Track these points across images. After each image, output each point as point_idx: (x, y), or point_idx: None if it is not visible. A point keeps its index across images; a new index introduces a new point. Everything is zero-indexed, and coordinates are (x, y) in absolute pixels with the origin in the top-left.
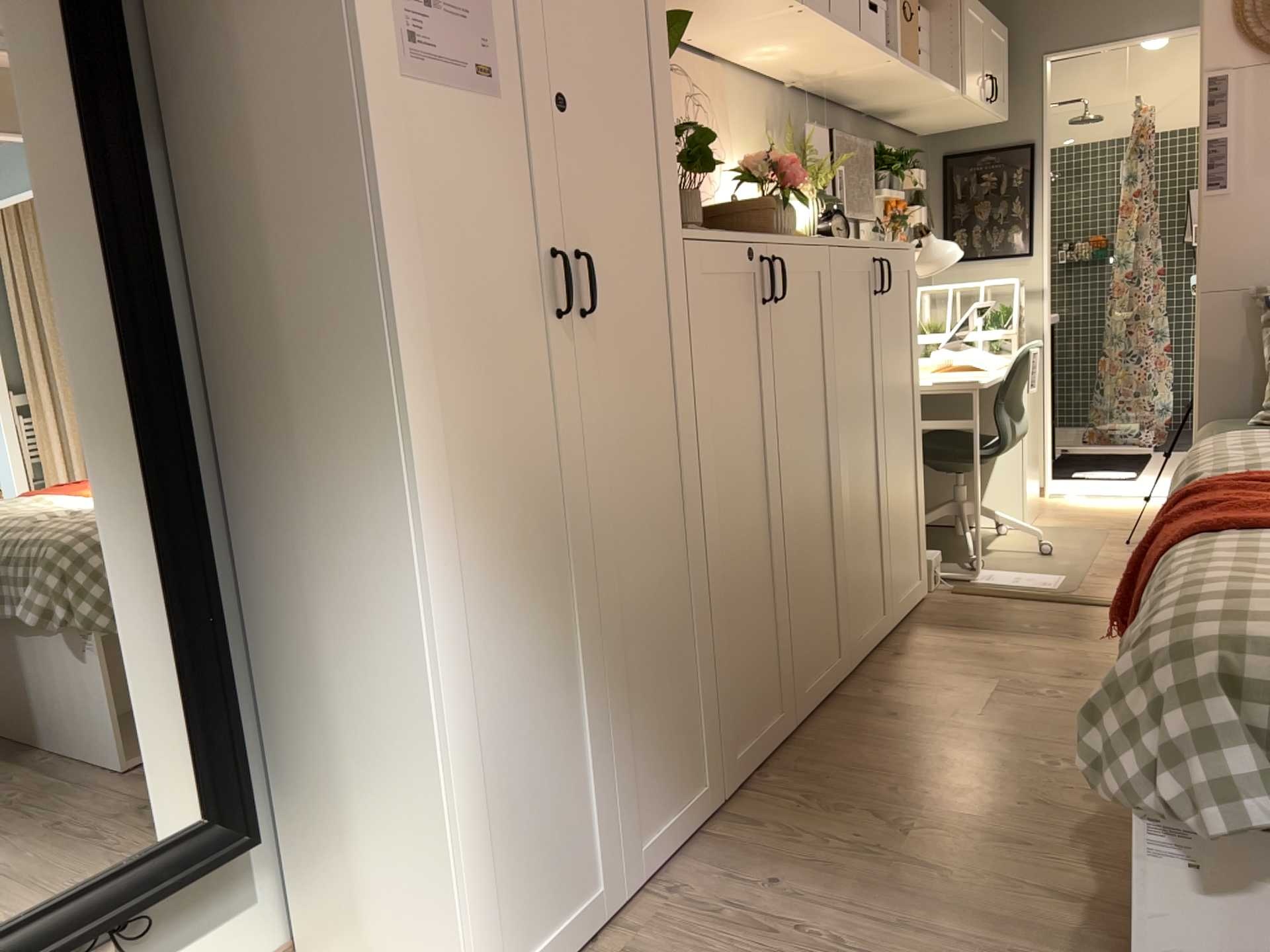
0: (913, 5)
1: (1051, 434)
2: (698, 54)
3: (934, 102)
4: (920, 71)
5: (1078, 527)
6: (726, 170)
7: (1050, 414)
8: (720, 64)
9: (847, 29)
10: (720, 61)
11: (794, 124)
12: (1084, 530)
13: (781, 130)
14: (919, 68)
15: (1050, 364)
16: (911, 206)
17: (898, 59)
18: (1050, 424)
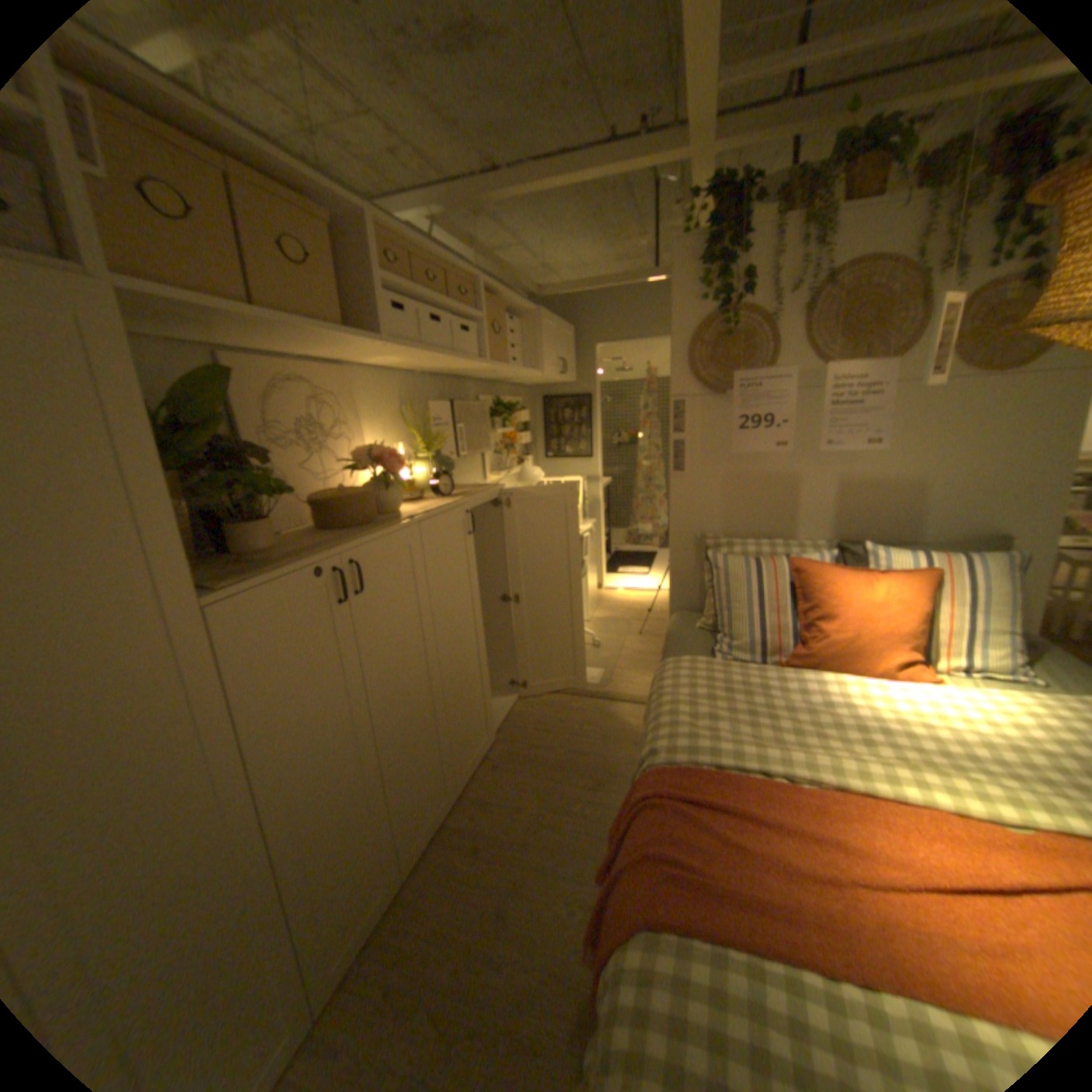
0: (503, 319)
1: (604, 555)
2: (324, 359)
3: (527, 375)
4: (508, 365)
5: (615, 618)
6: (341, 459)
7: (604, 544)
8: (350, 364)
9: (436, 350)
10: (347, 363)
11: (424, 398)
12: (618, 621)
13: (414, 402)
14: (508, 363)
15: (603, 518)
16: (522, 429)
17: (488, 361)
18: (604, 549)
